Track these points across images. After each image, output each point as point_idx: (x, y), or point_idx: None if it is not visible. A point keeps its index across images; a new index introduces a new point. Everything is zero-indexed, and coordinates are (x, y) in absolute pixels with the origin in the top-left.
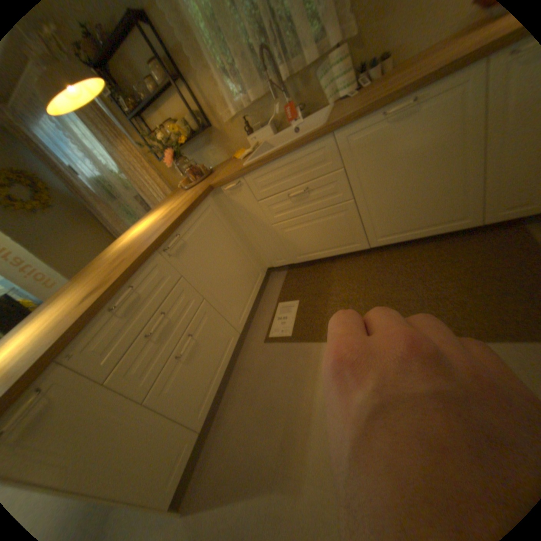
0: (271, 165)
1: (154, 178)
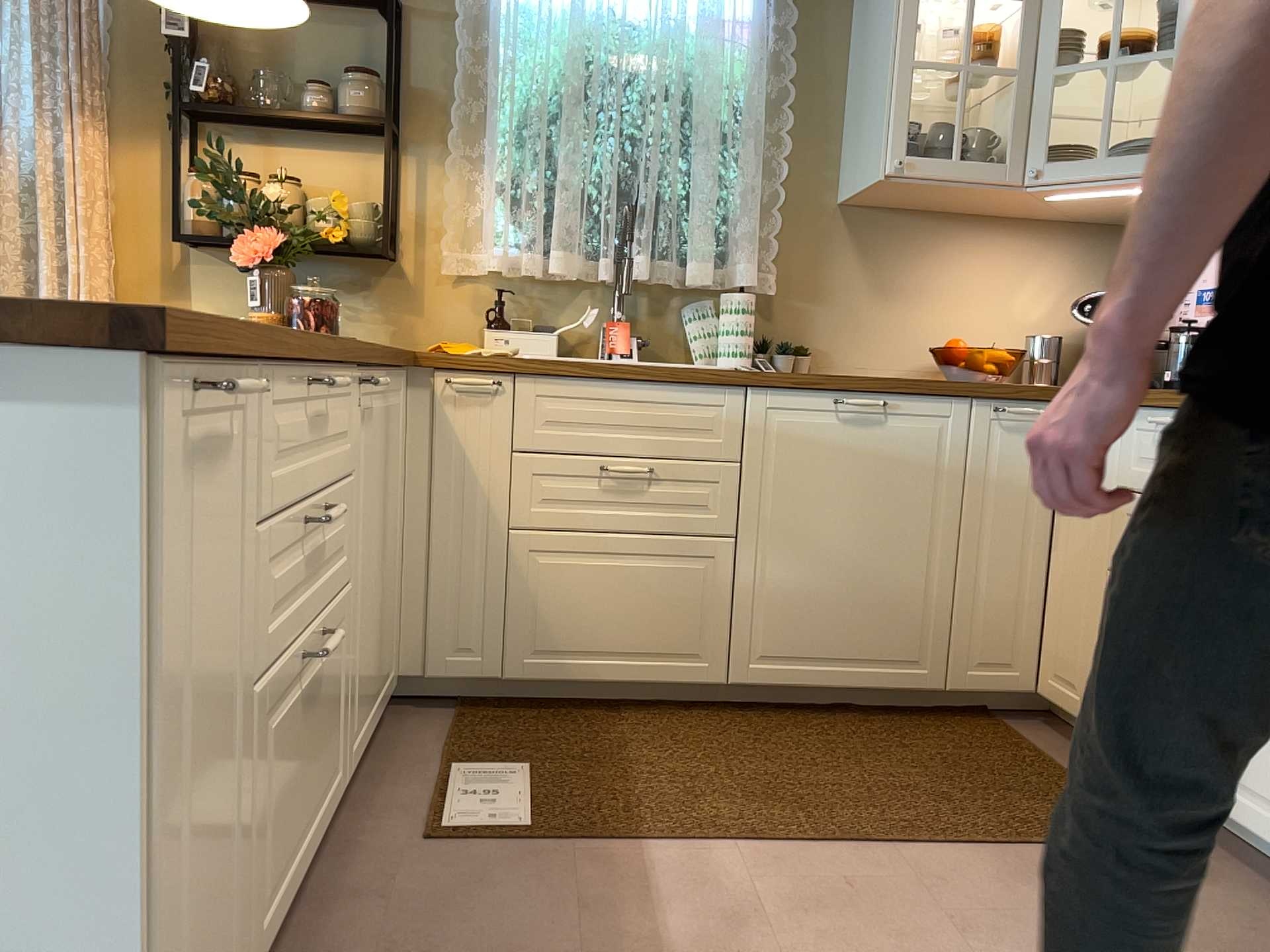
0: (599, 385)
1: (98, 268)
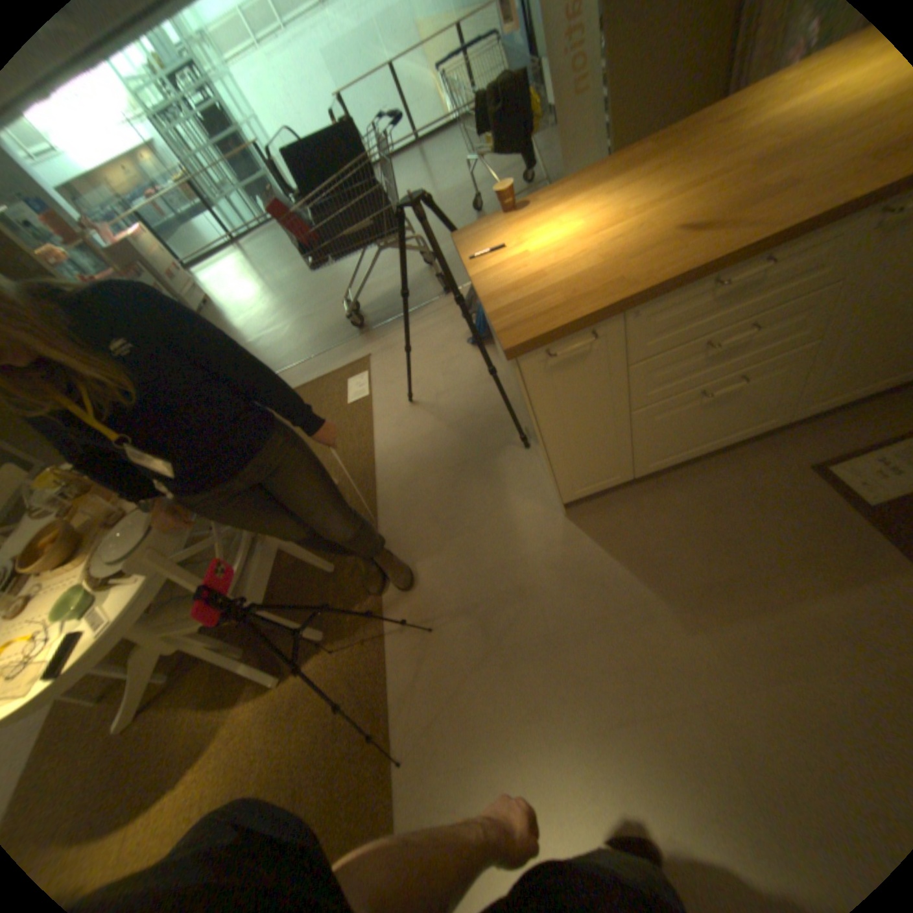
0: None
1: None
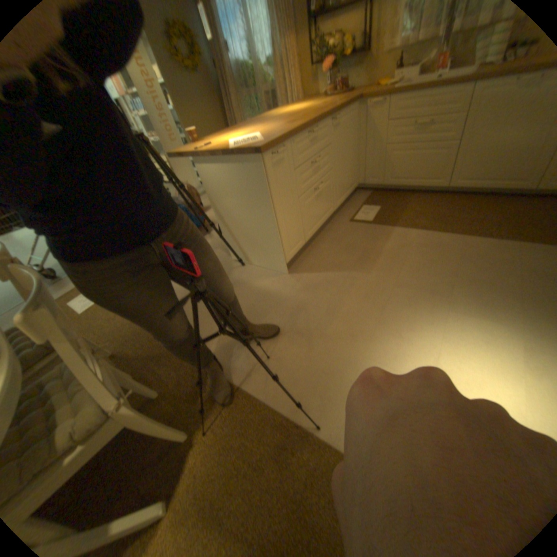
0: (418, 91)
1: (296, 78)
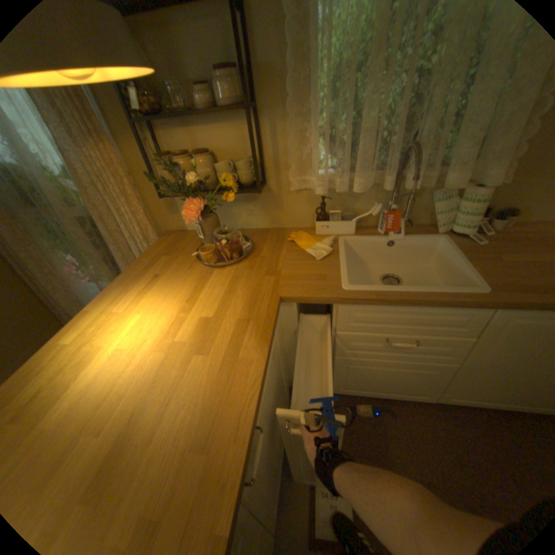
0: (392, 306)
1: (134, 210)
